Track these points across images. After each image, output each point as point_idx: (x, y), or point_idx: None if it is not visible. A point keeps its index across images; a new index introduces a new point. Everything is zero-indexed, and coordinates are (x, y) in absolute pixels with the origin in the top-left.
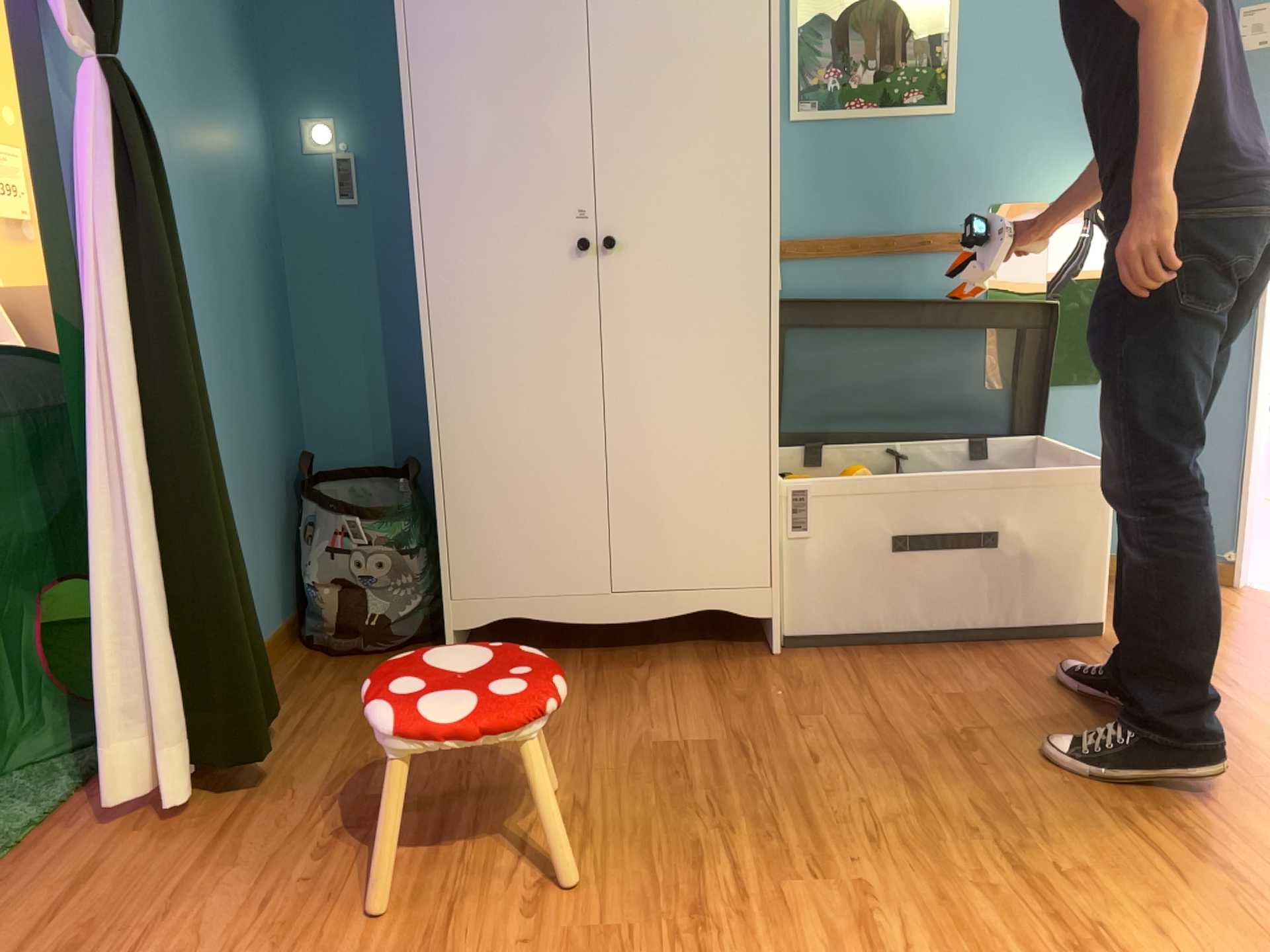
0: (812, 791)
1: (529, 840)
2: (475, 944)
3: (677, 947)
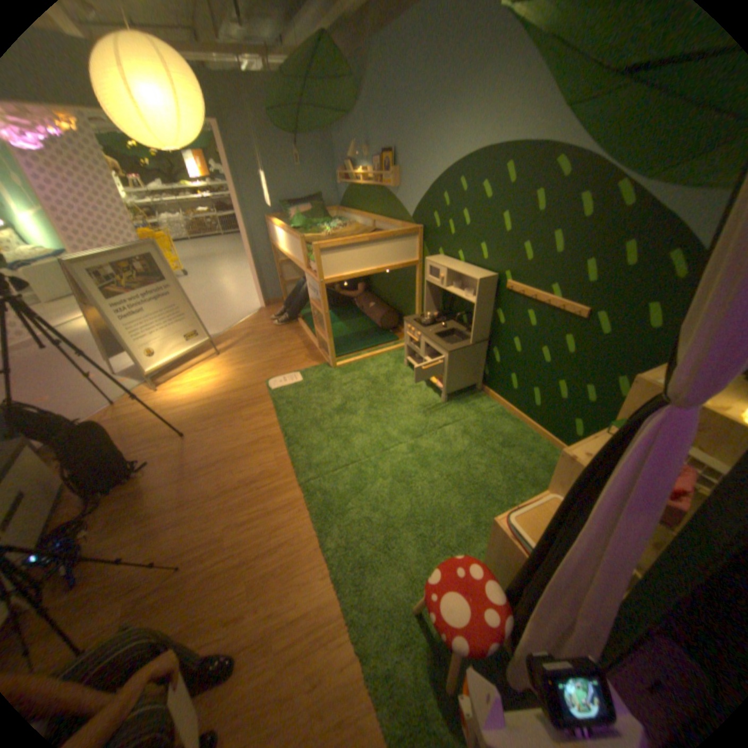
0: (167, 551)
1: (194, 638)
2: (254, 619)
3: (248, 560)
